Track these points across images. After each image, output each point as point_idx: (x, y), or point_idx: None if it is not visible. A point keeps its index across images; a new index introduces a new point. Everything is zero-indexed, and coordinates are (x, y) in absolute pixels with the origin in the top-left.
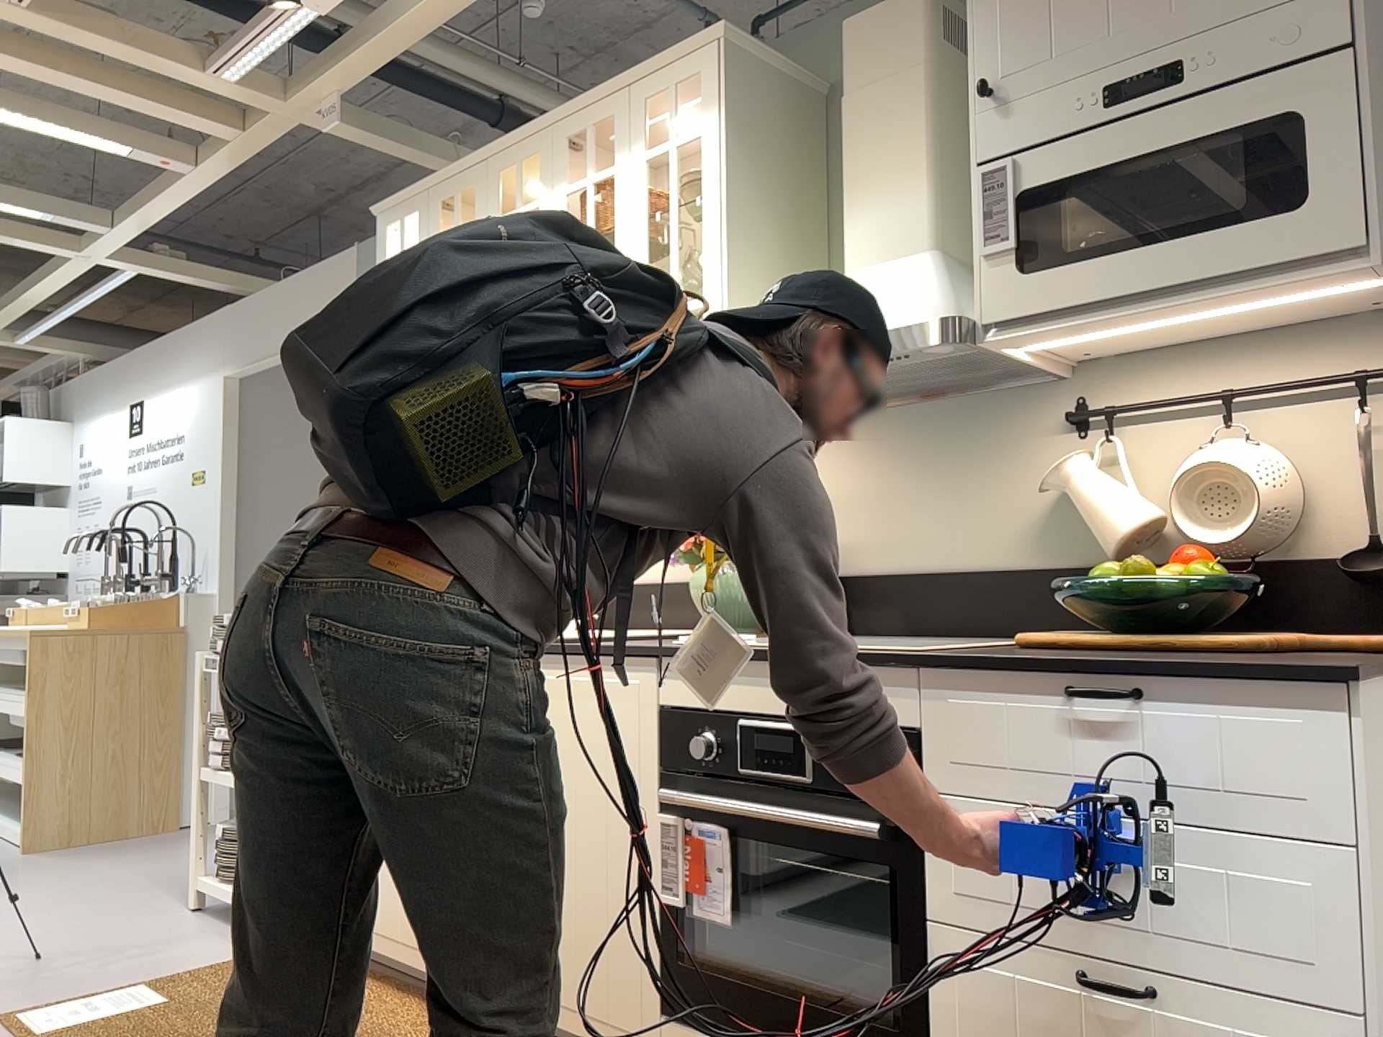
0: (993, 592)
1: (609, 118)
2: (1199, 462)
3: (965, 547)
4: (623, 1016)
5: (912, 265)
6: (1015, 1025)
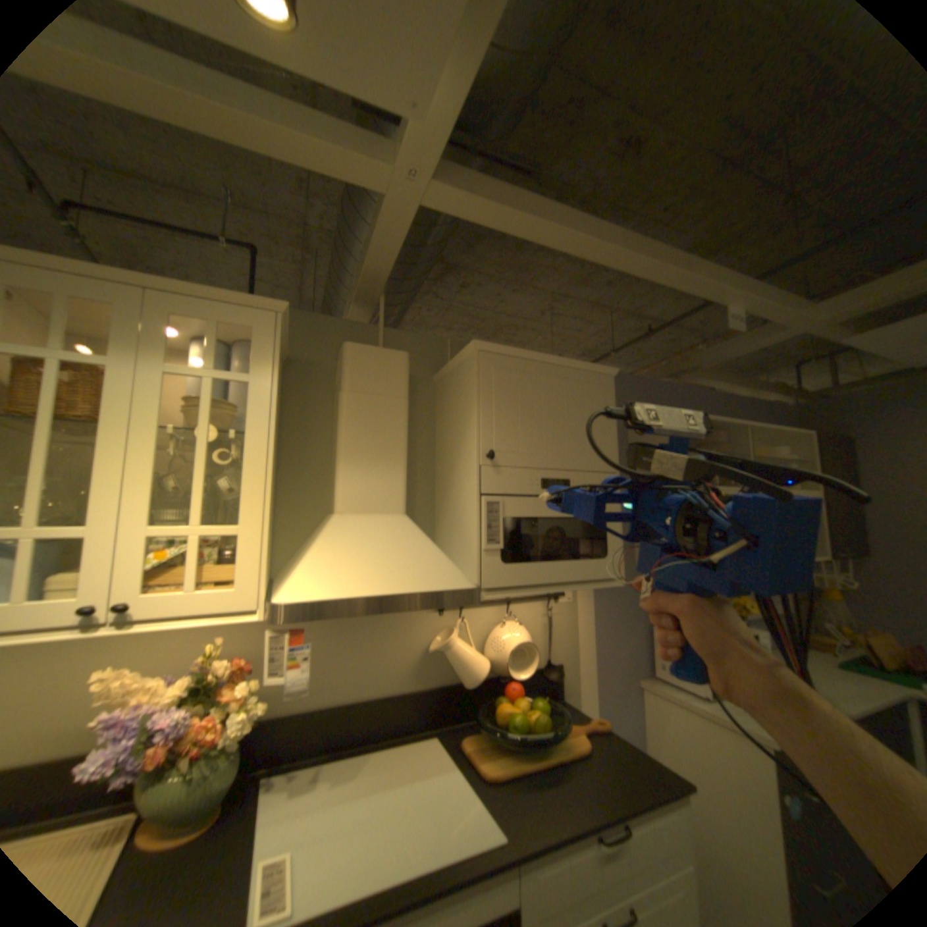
0: (389, 711)
1: (107, 301)
2: (509, 638)
3: (370, 684)
4: None
5: (401, 525)
6: None
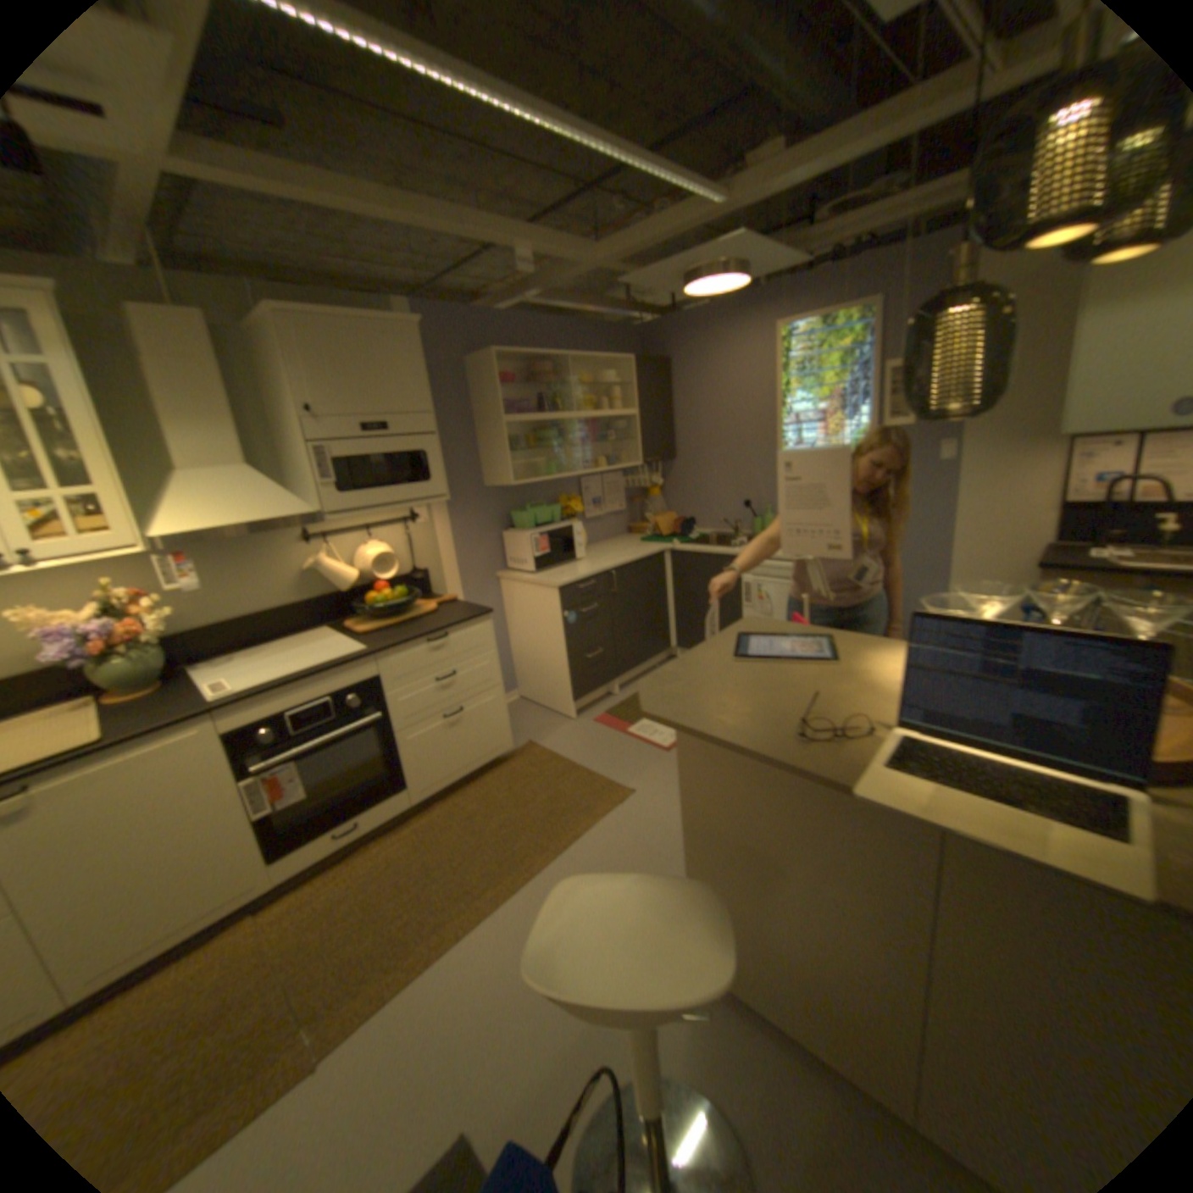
0: (284, 618)
1: None
2: (374, 554)
3: (261, 602)
4: (238, 892)
5: (247, 476)
6: (429, 745)
